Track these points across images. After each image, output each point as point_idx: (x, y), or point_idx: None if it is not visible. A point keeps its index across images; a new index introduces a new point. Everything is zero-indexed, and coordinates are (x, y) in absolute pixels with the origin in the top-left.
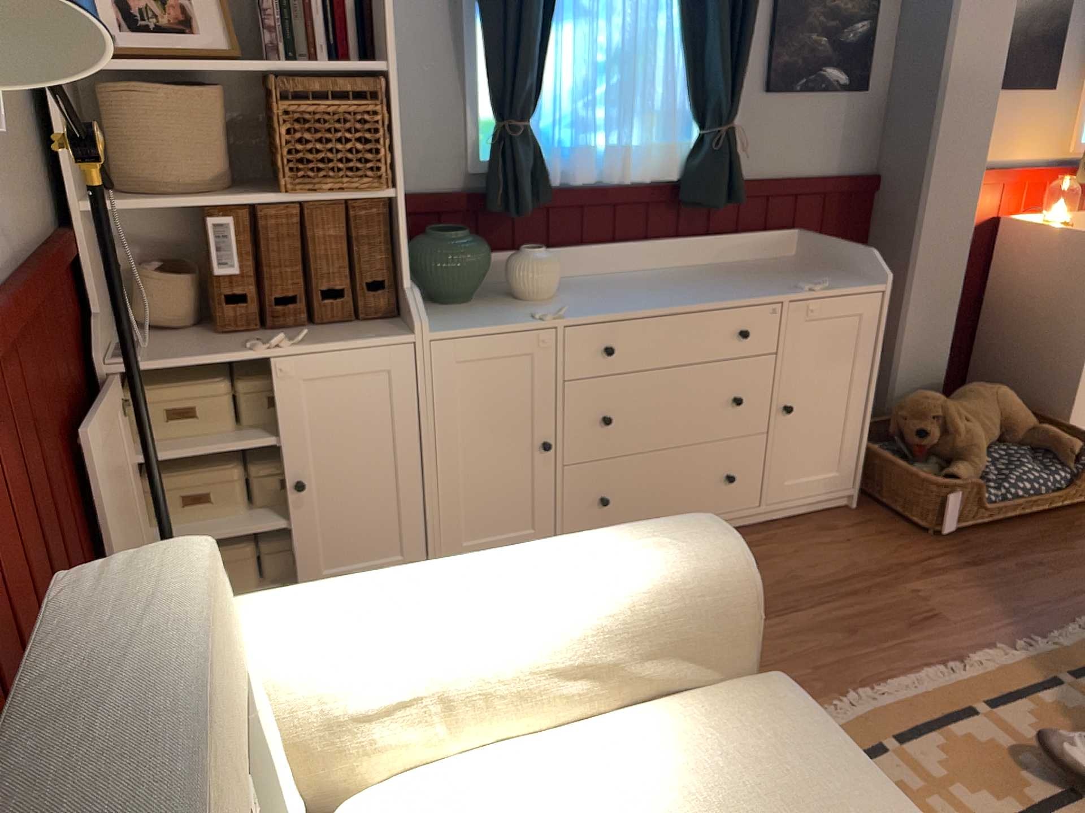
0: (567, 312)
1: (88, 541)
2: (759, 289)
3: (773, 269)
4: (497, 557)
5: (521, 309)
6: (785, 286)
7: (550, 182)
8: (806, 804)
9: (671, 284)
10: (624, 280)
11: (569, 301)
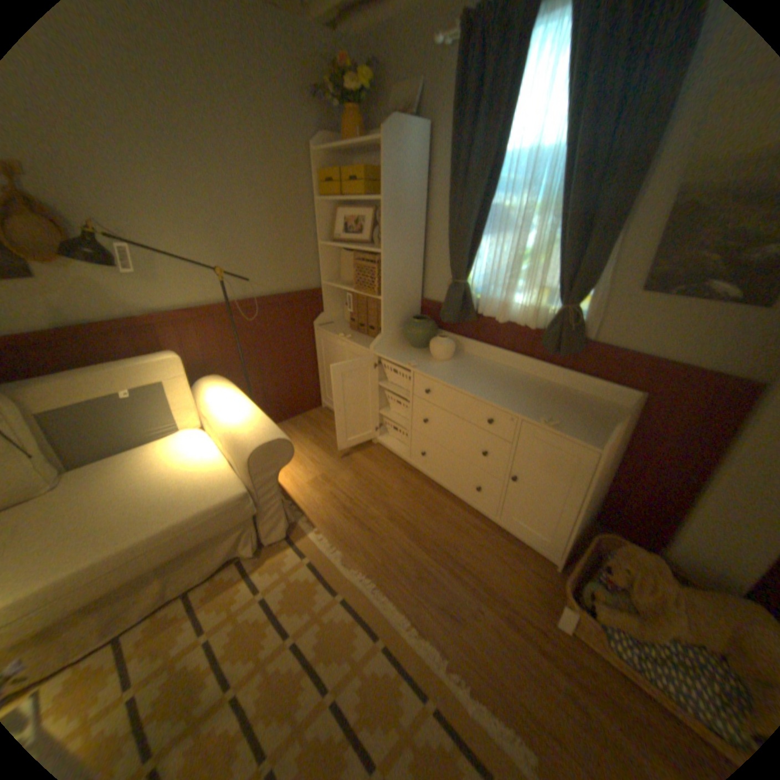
0: (423, 368)
1: (282, 365)
2: (521, 406)
3: (580, 406)
4: (245, 407)
5: (417, 359)
6: (540, 413)
7: (475, 311)
8: (179, 500)
9: (498, 382)
10: (491, 371)
11: (440, 366)
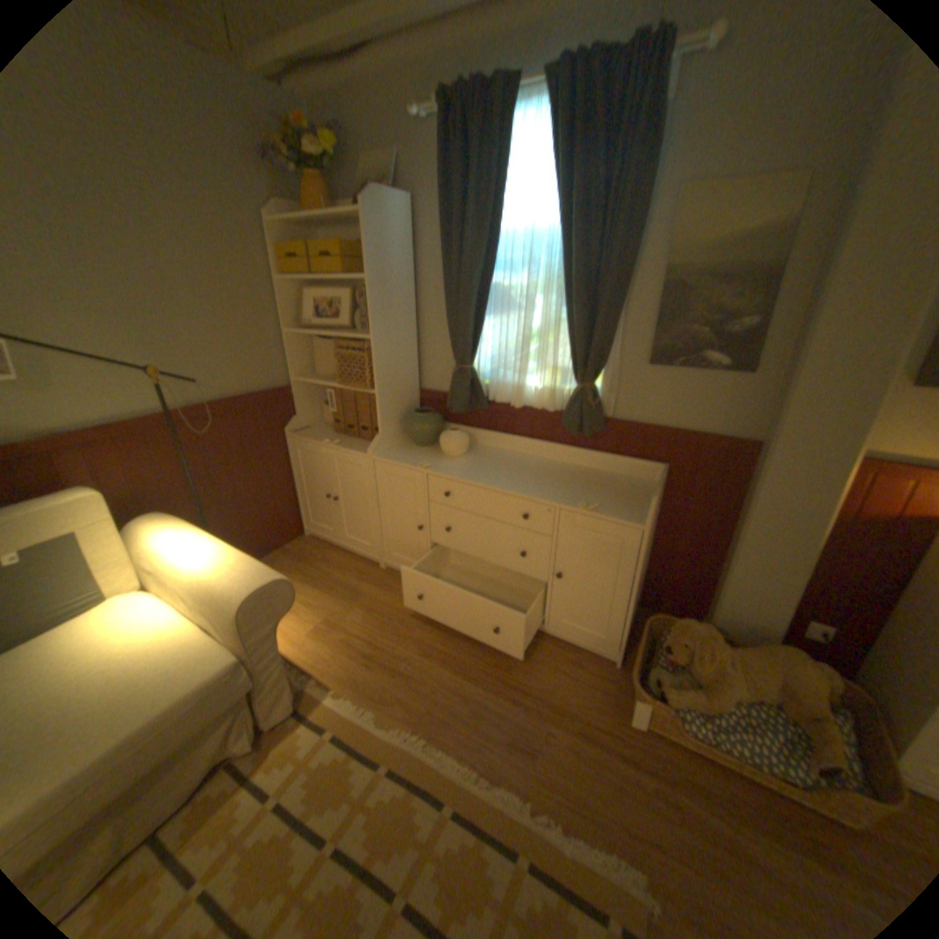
0: (437, 468)
1: (246, 488)
2: (554, 494)
3: (610, 486)
4: (214, 548)
5: (427, 459)
6: (575, 498)
7: (485, 399)
8: (134, 695)
9: (523, 472)
10: (512, 462)
11: (456, 463)
